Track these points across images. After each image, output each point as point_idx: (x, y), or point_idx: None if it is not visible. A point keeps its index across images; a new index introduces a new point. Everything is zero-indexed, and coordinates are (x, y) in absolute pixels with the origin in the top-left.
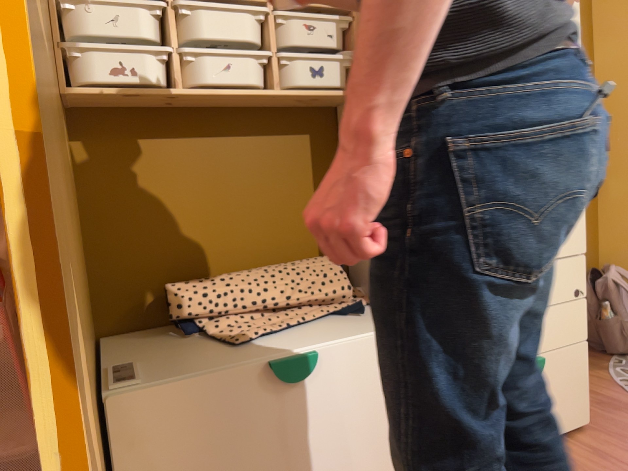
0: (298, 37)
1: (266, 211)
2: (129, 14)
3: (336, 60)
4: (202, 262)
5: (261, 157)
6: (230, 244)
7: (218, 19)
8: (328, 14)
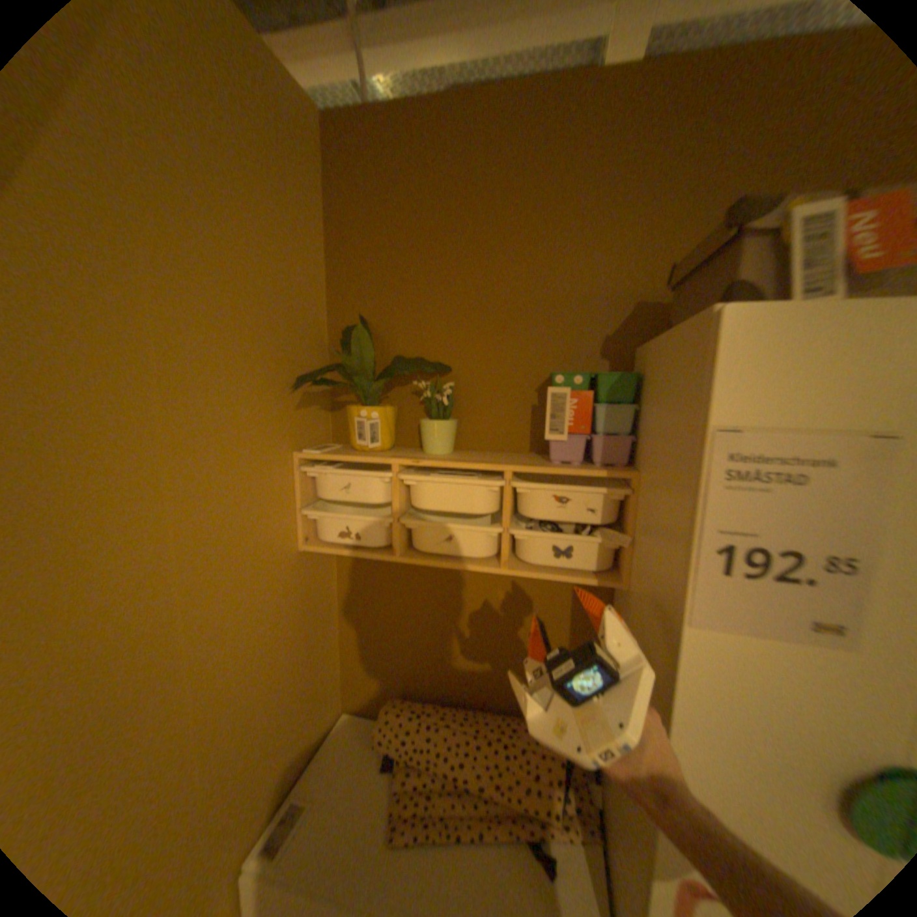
0: (540, 514)
1: (505, 654)
2: (357, 483)
3: (594, 543)
4: (432, 681)
5: (507, 598)
6: (462, 674)
7: (444, 488)
8: (586, 490)
